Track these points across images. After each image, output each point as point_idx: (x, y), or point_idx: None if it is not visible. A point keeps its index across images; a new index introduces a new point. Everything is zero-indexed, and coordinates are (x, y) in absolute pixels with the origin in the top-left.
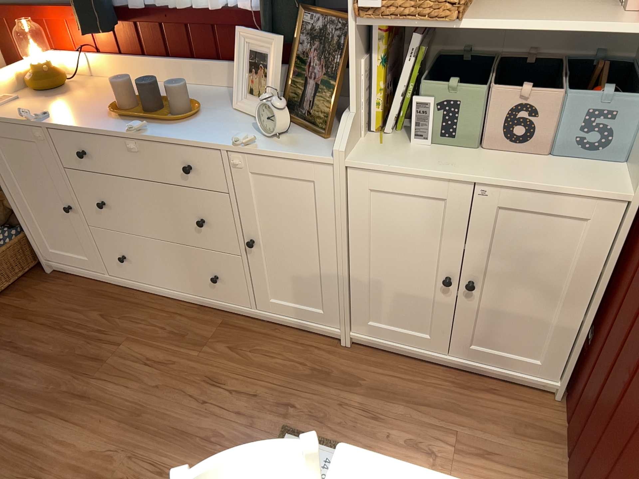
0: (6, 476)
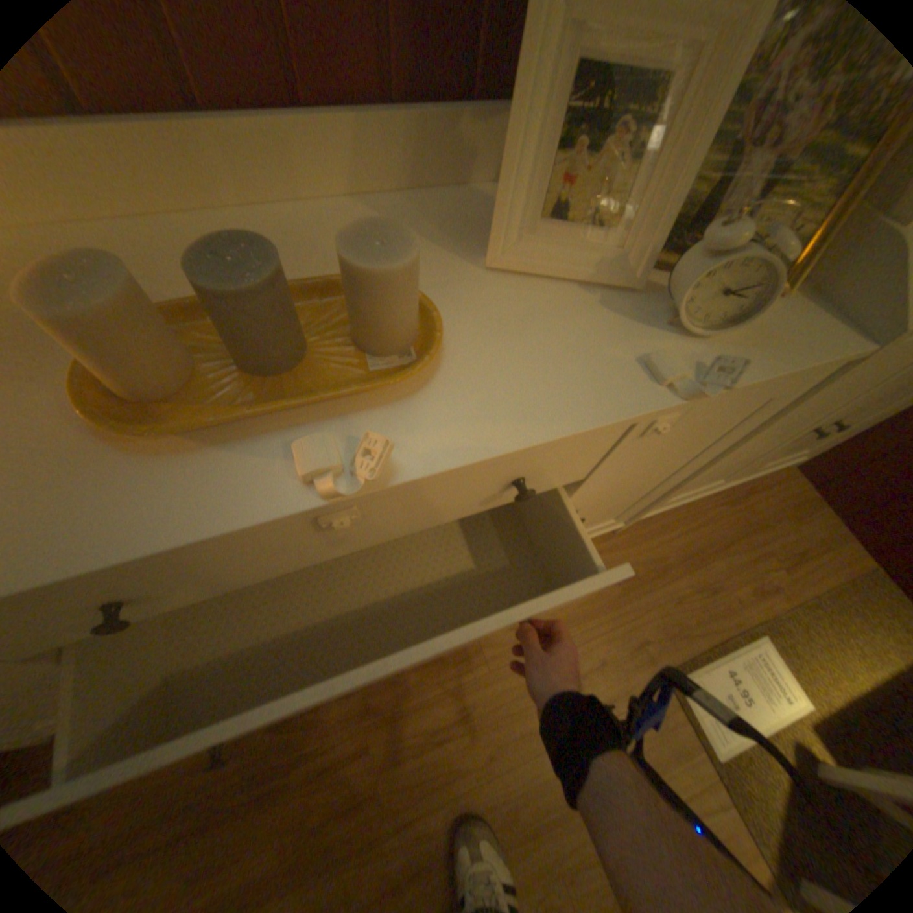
0: None
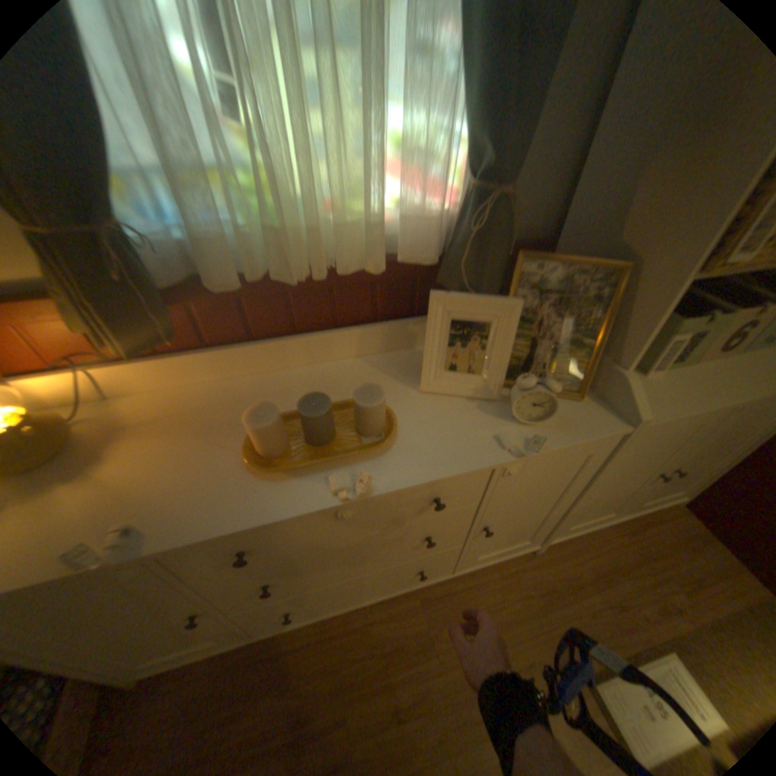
0: None
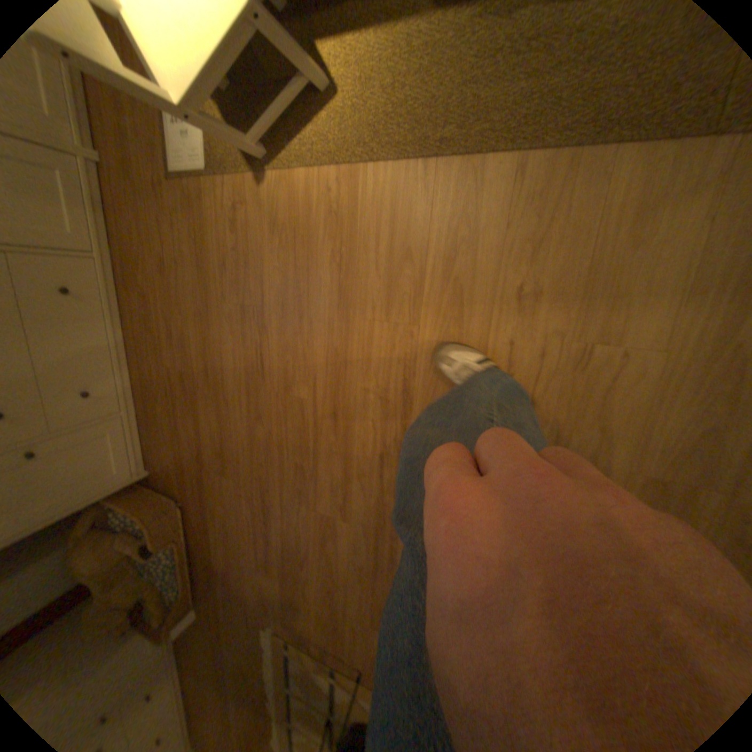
0: (263, 392)
